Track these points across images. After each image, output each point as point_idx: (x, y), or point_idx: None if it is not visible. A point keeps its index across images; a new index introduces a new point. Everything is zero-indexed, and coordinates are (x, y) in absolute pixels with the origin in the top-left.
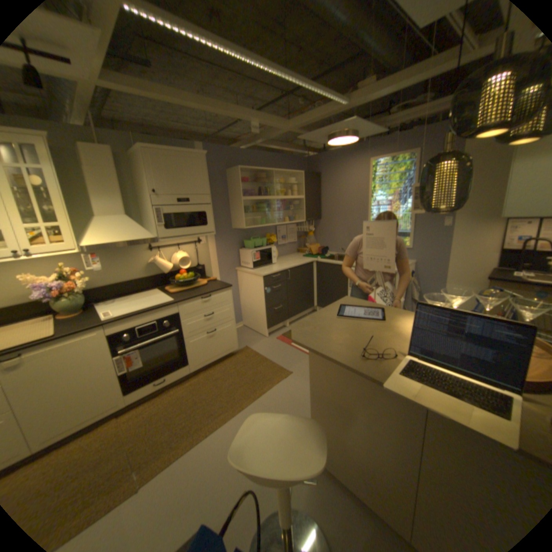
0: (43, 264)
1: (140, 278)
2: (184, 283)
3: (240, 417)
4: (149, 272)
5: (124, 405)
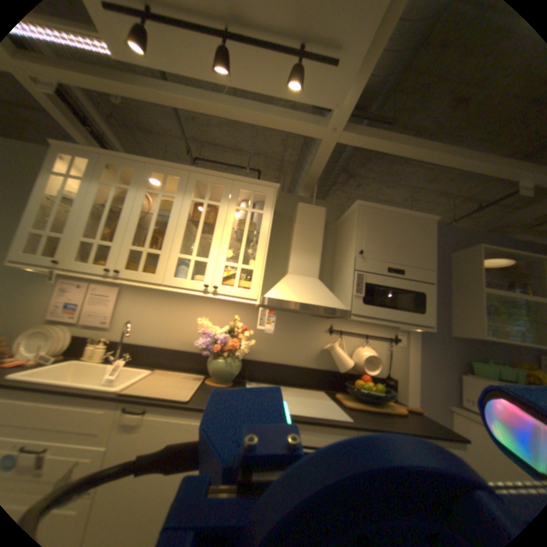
0: (222, 315)
1: (306, 367)
2: (369, 397)
3: None
4: (320, 363)
5: None
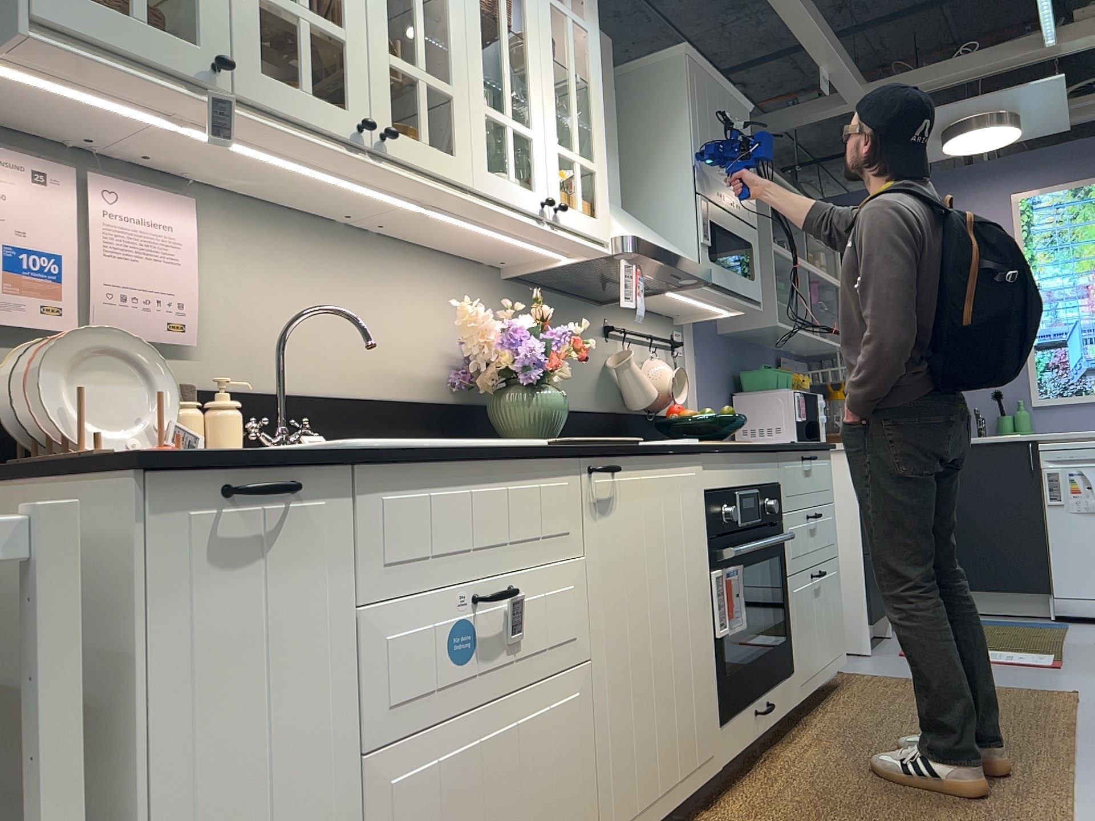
0: (452, 297)
1: (590, 410)
2: (717, 427)
3: (1089, 761)
4: (604, 398)
5: (722, 757)
